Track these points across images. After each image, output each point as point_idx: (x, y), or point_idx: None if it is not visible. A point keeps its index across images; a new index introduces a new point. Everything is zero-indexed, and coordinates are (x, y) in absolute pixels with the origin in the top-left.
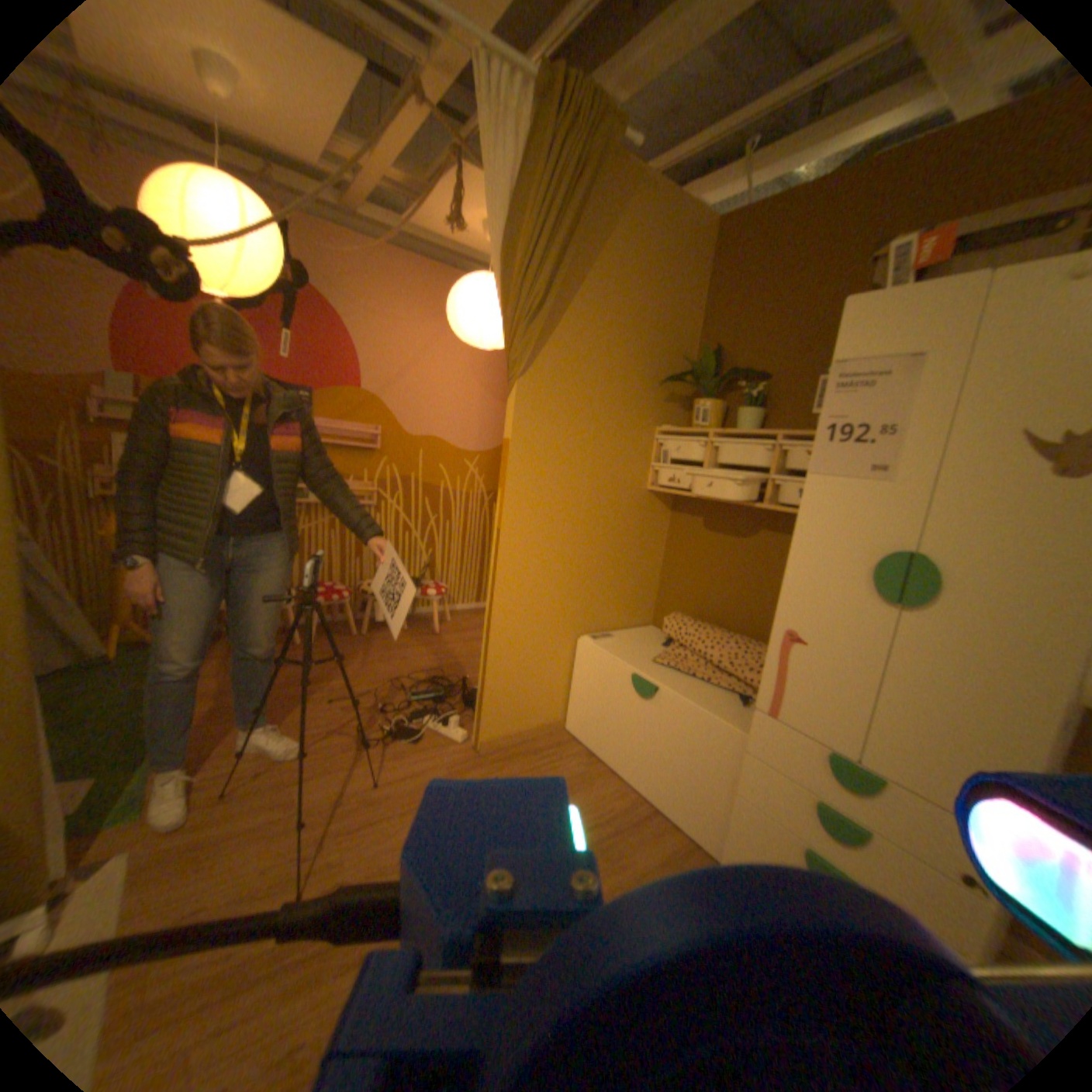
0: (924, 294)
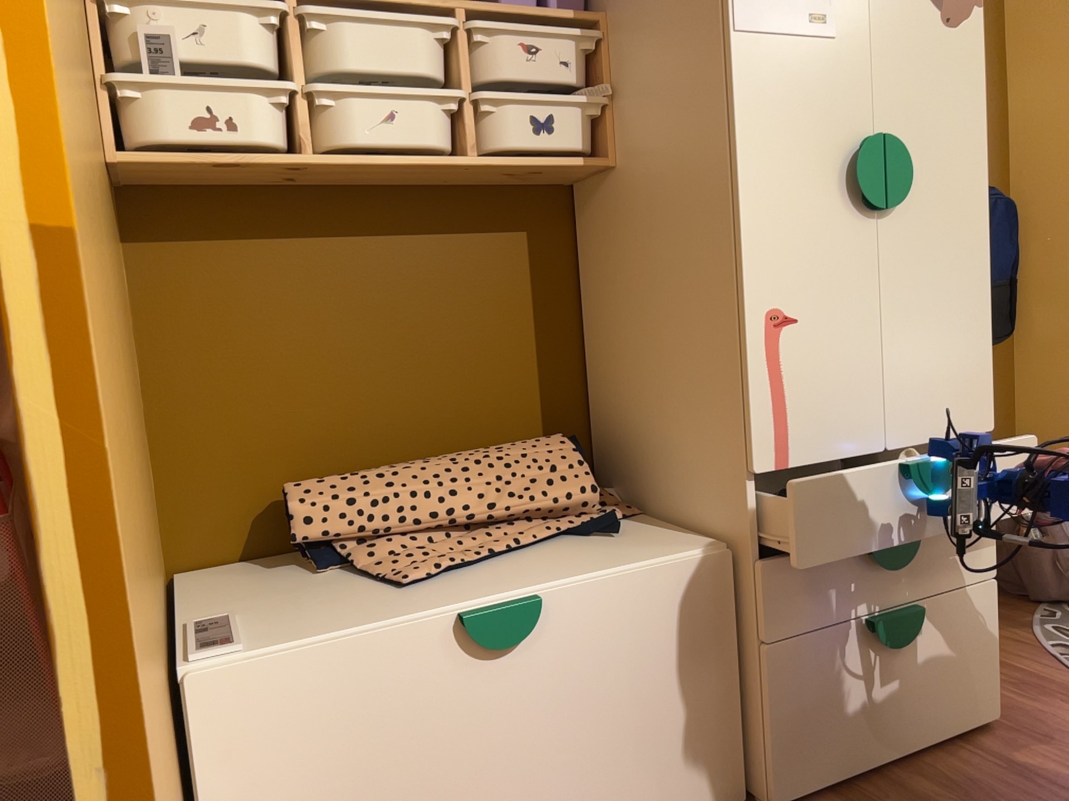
0: None
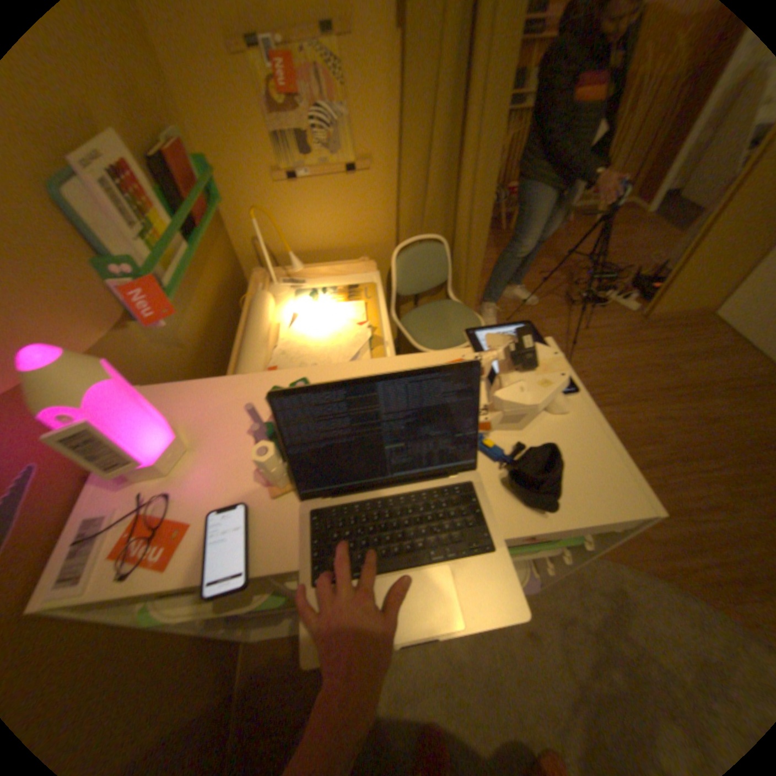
0: None
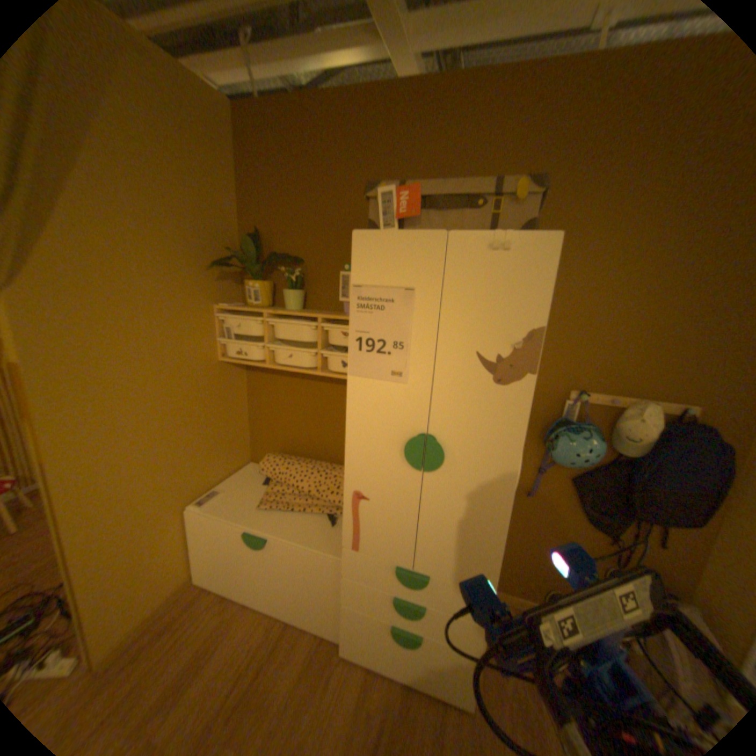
0: (408, 242)
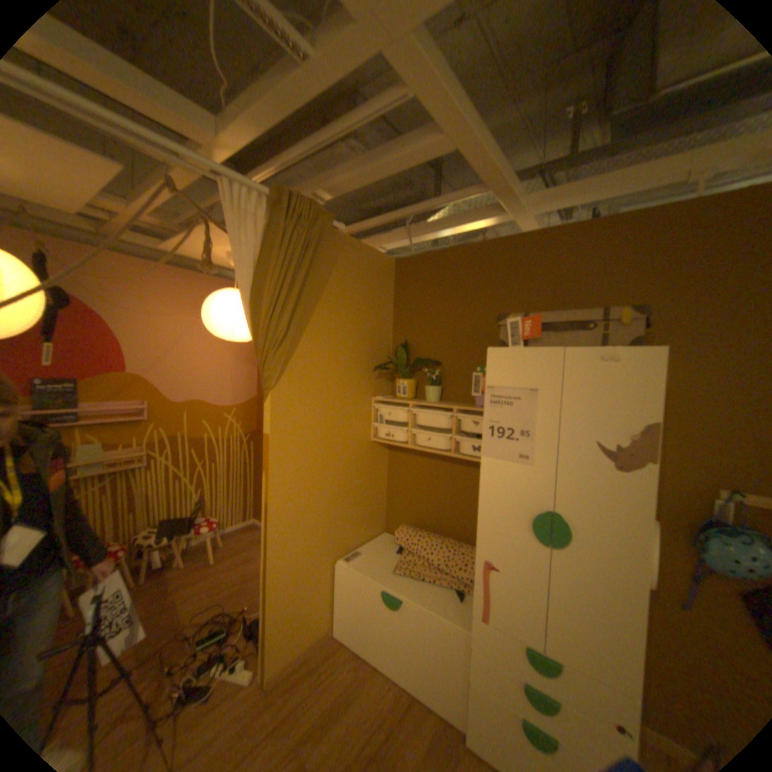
0: (531, 355)
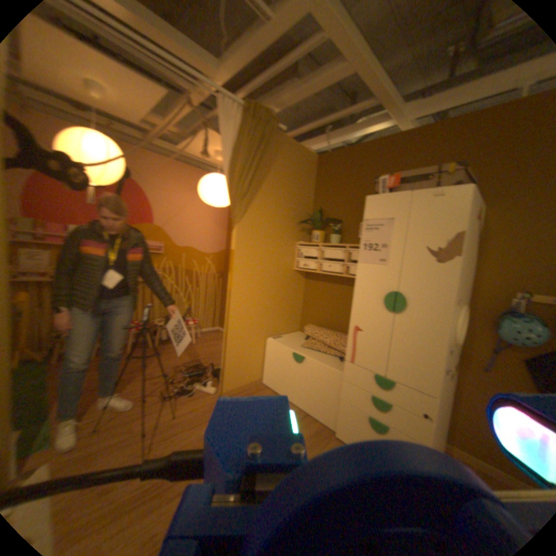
0: (391, 197)
